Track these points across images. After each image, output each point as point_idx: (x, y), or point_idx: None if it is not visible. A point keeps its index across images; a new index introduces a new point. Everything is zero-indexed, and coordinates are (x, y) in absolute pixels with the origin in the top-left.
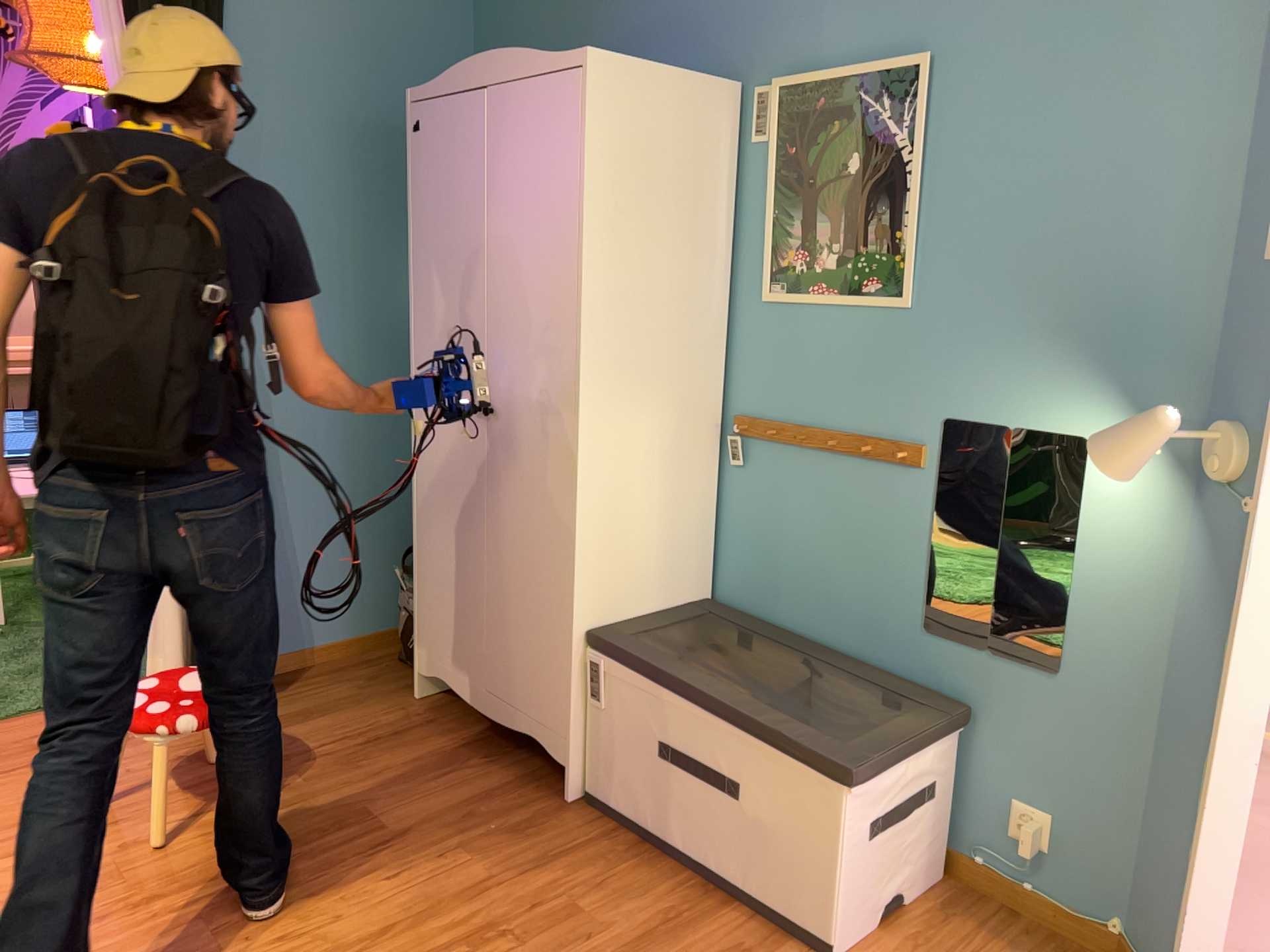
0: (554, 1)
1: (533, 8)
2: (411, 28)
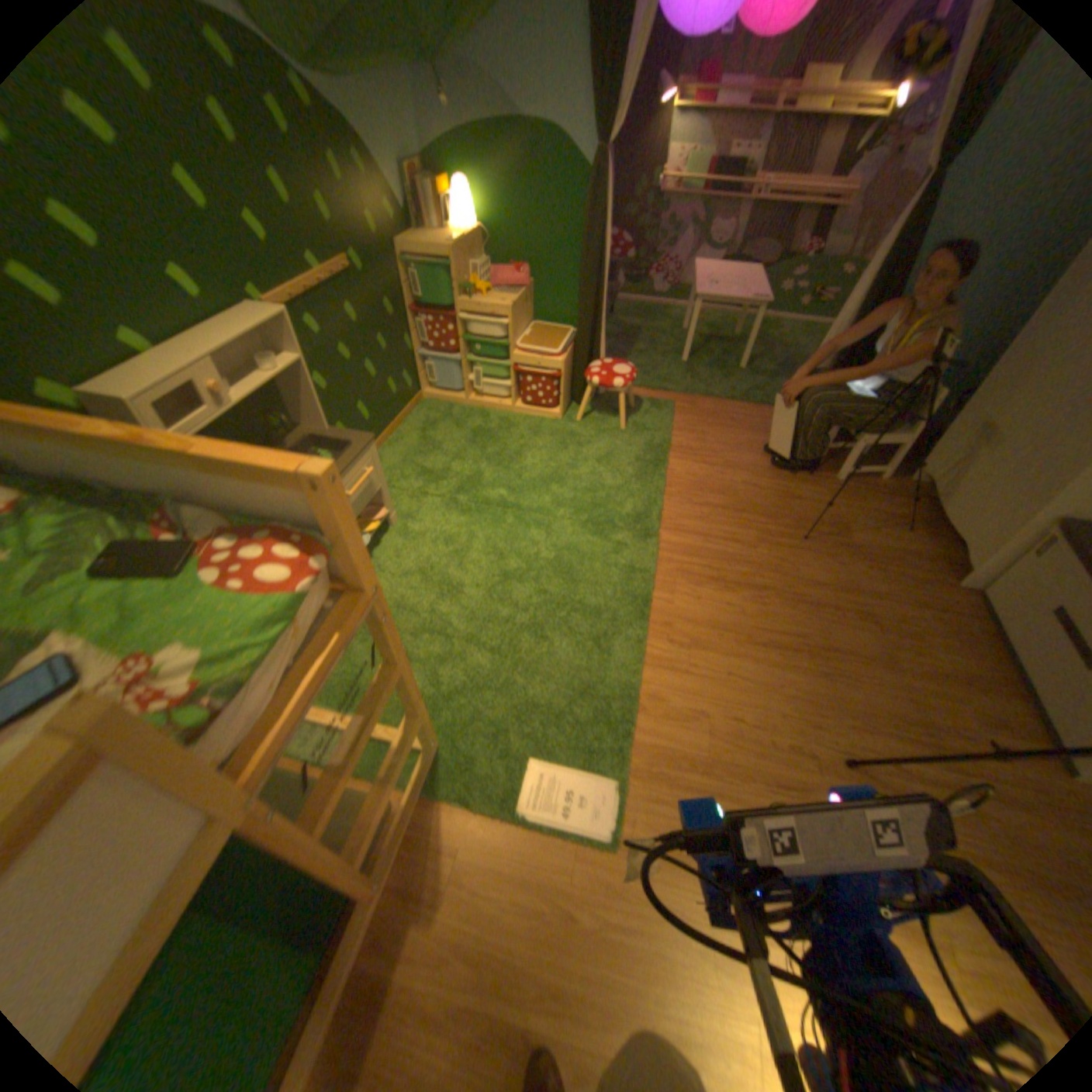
0: None
1: None
2: None
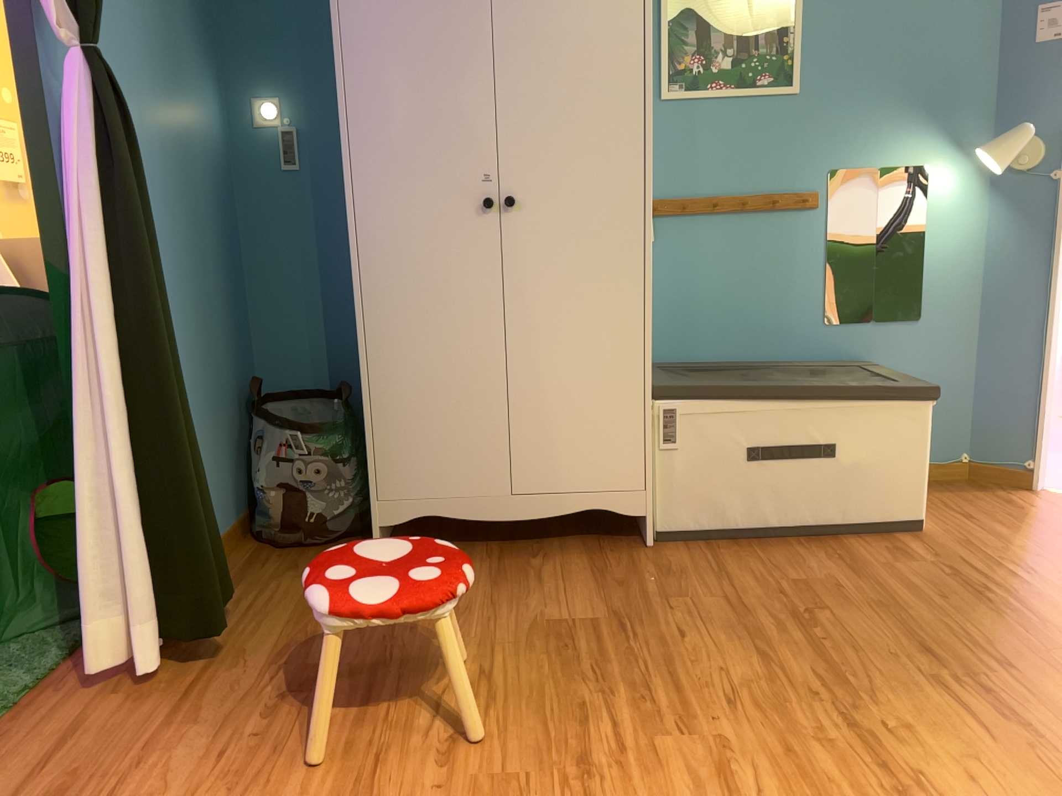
0: None
1: None
2: None
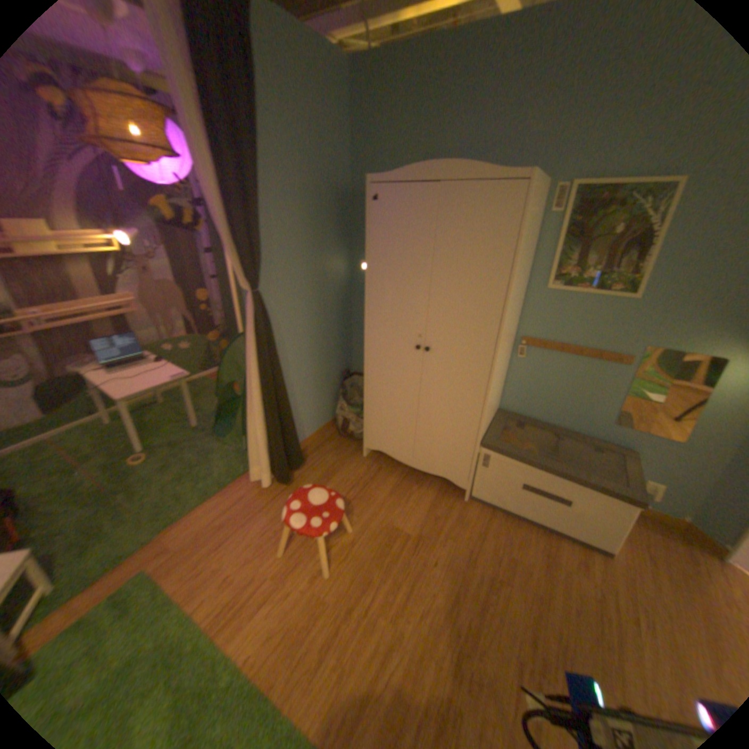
0: (412, 116)
1: (395, 118)
2: (325, 126)
